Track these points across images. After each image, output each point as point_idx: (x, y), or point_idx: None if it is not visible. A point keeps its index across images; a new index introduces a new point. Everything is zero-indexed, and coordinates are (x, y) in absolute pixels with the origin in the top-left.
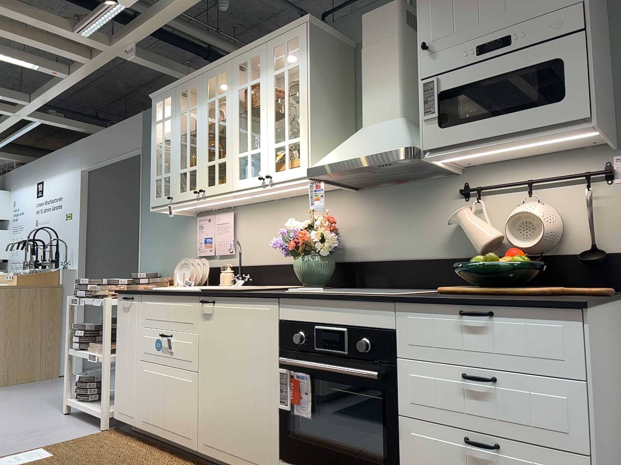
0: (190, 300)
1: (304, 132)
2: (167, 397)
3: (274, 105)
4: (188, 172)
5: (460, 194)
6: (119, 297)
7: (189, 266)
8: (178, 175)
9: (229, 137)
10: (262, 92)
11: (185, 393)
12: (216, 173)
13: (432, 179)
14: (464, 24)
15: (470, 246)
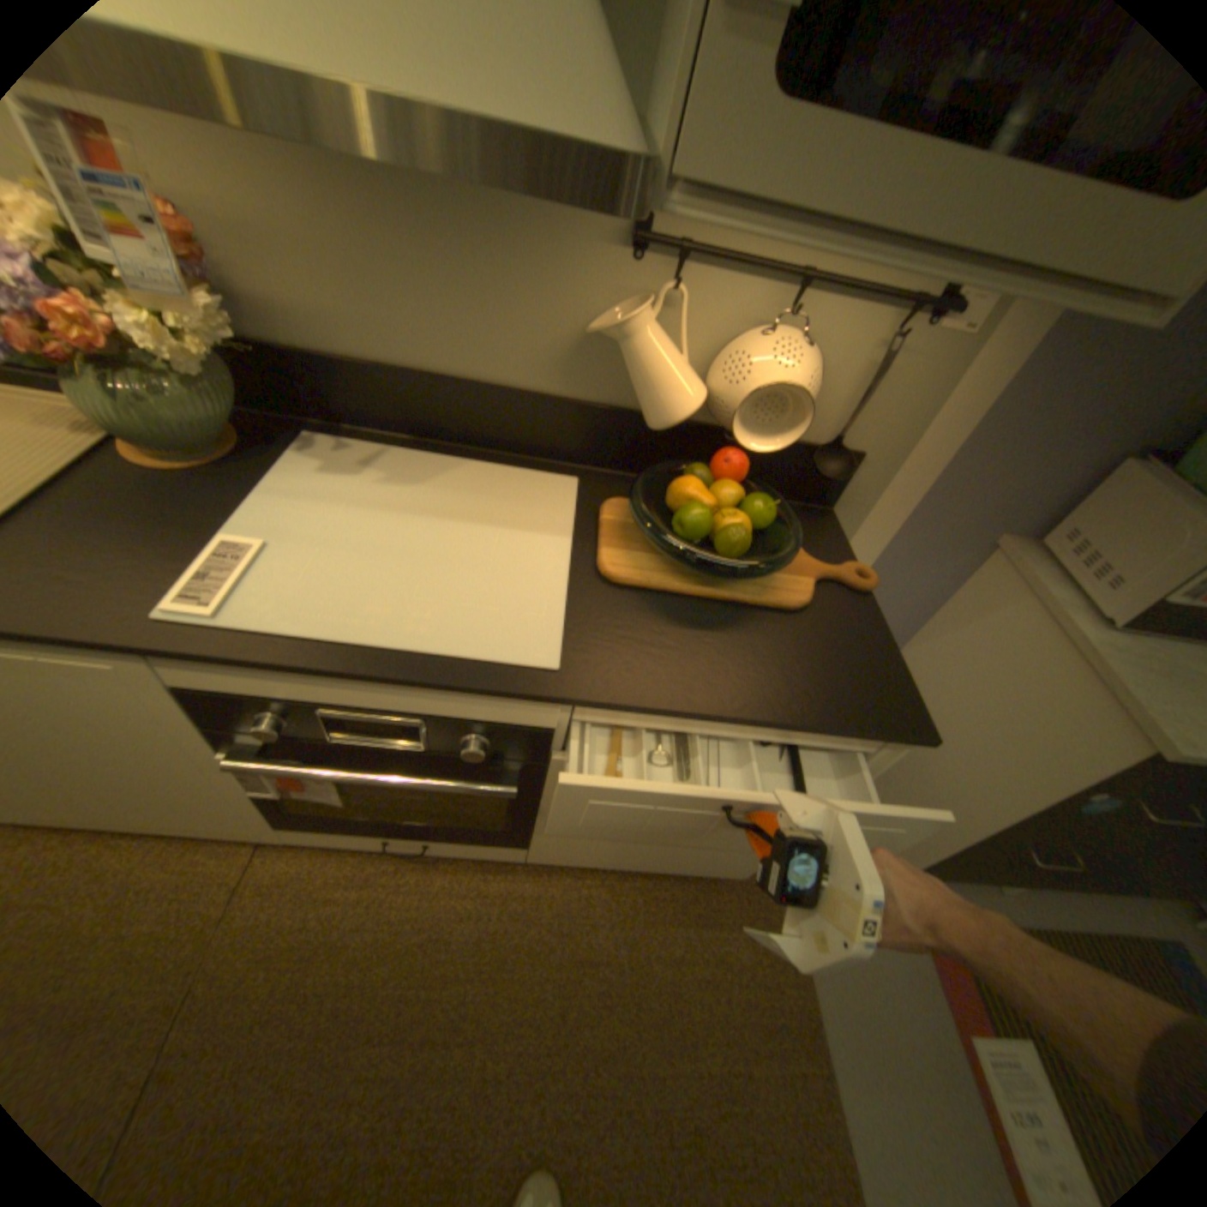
0: None
1: None
2: None
3: None
4: None
5: (626, 231)
6: None
7: None
8: None
9: None
10: None
11: None
12: None
13: None
14: None
15: (618, 380)
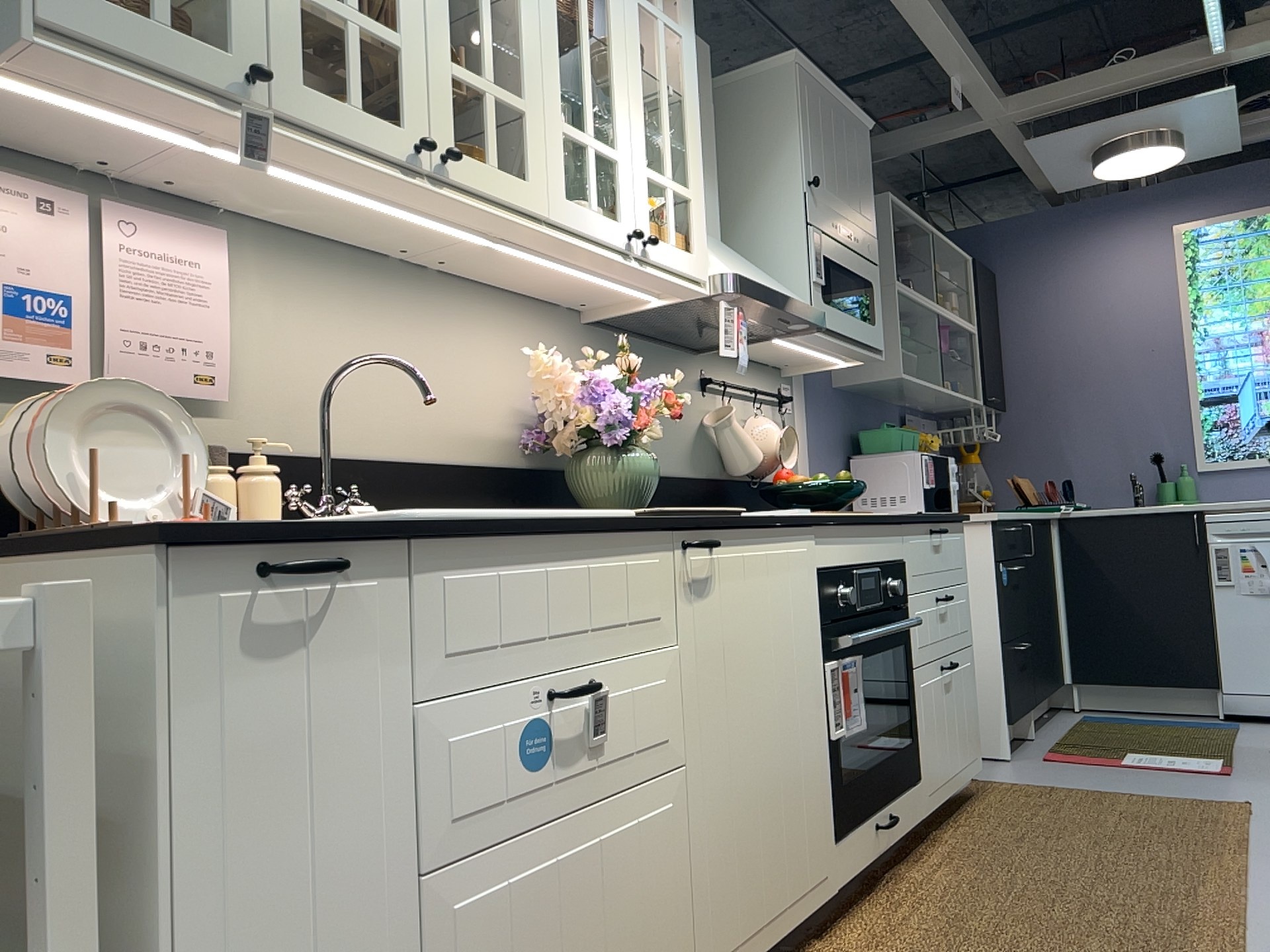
0: (650, 544)
1: (700, 188)
2: (588, 932)
3: (642, 73)
4: (354, 29)
5: (702, 384)
6: (173, 571)
7: (124, 425)
8: (294, 0)
9: (535, 49)
10: (616, 13)
11: (655, 859)
12: (495, 129)
13: (677, 349)
14: (832, 187)
15: (712, 462)
